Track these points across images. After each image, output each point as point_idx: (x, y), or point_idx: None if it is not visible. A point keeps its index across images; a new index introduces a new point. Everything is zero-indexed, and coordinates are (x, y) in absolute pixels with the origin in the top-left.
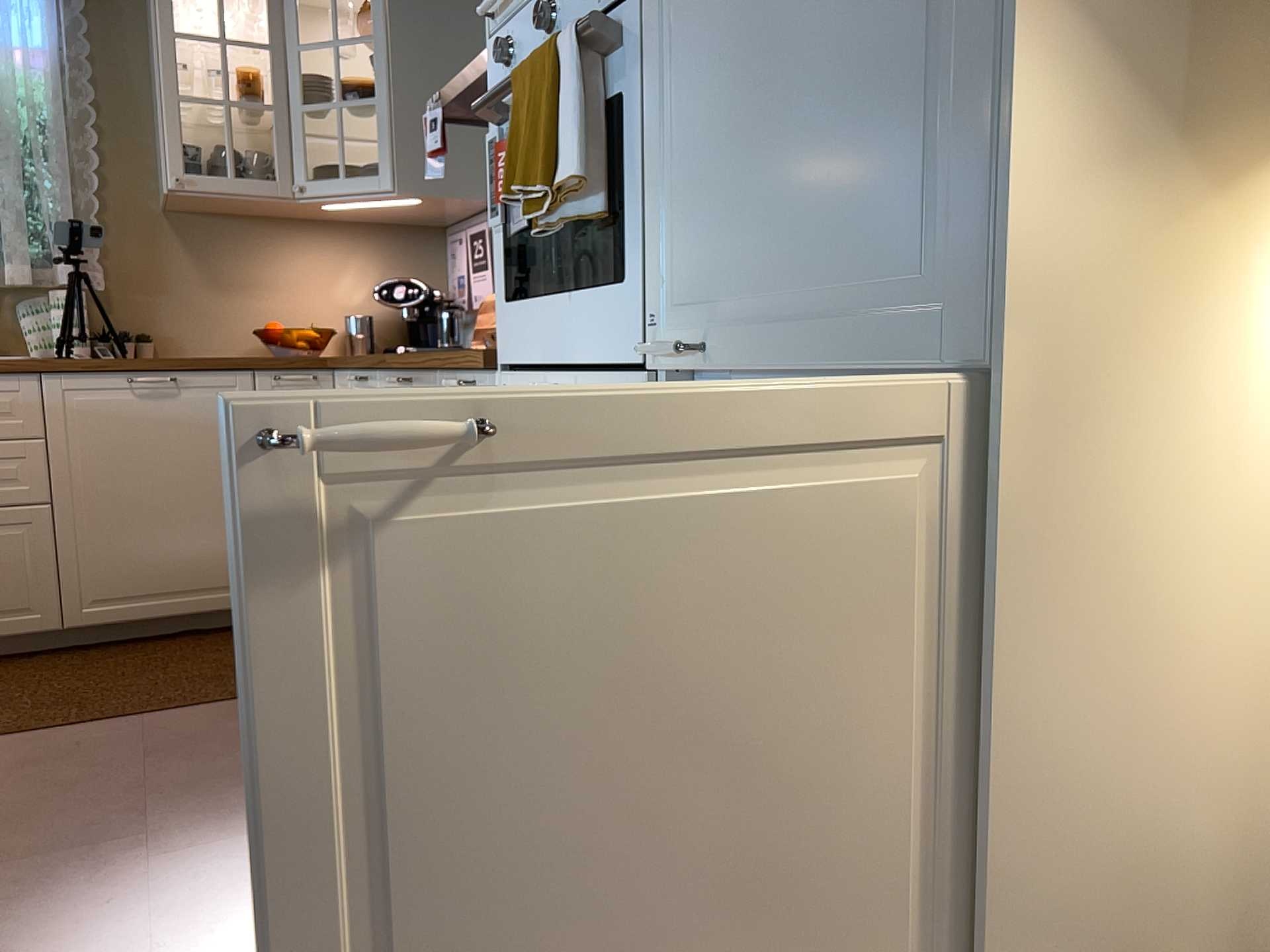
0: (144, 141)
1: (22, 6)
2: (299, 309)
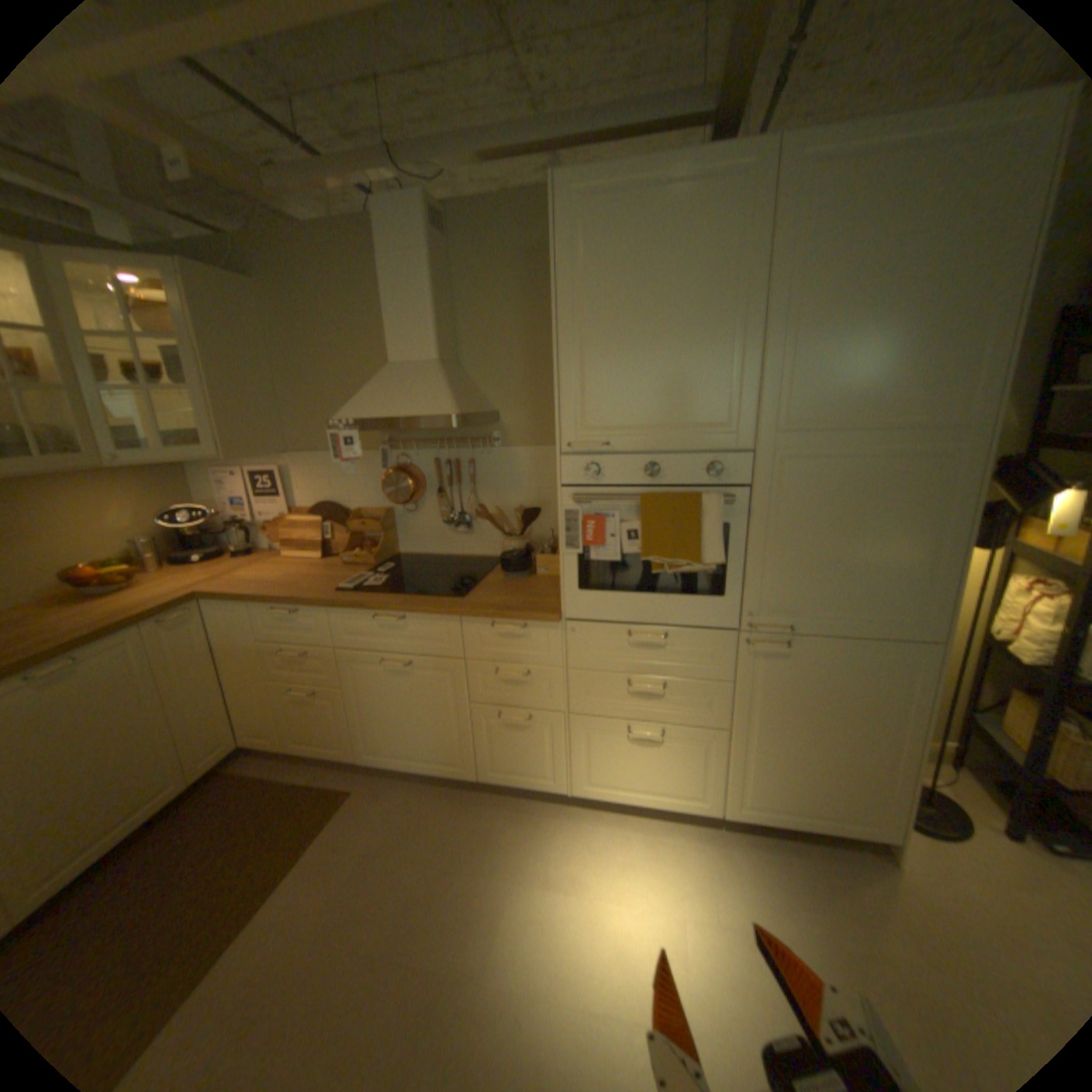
0: None
1: None
2: (75, 546)
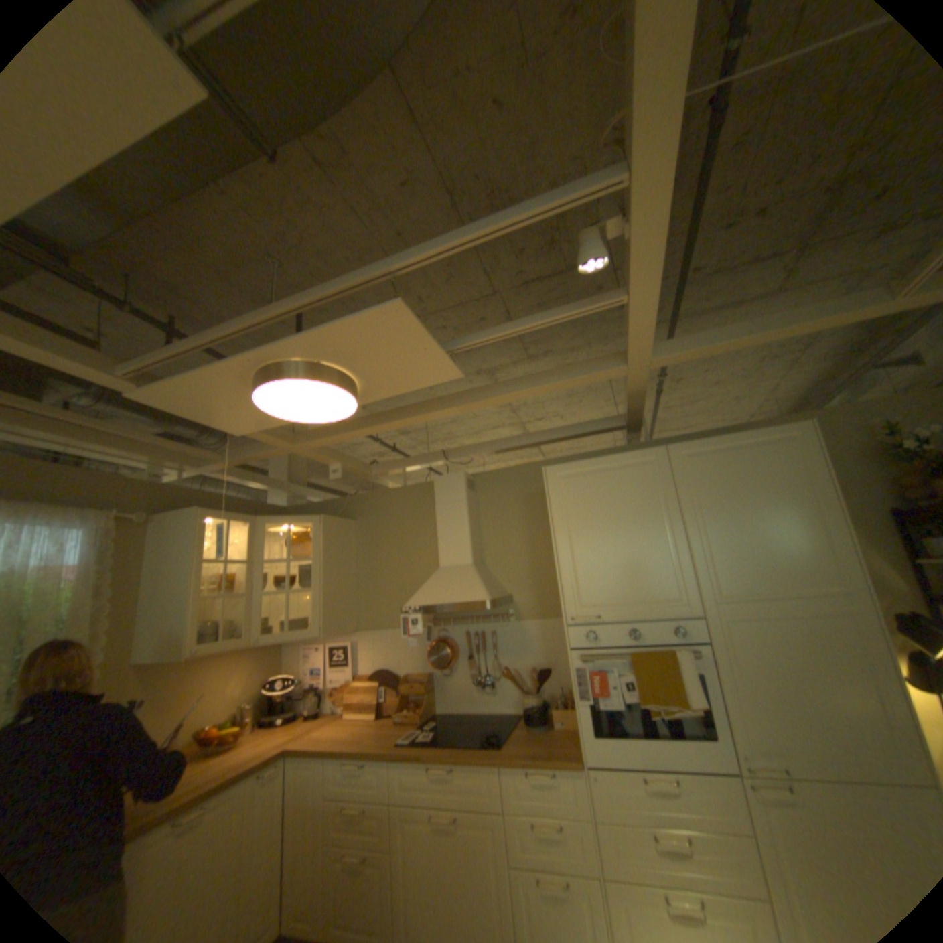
0: (127, 620)
1: (71, 542)
2: (205, 712)
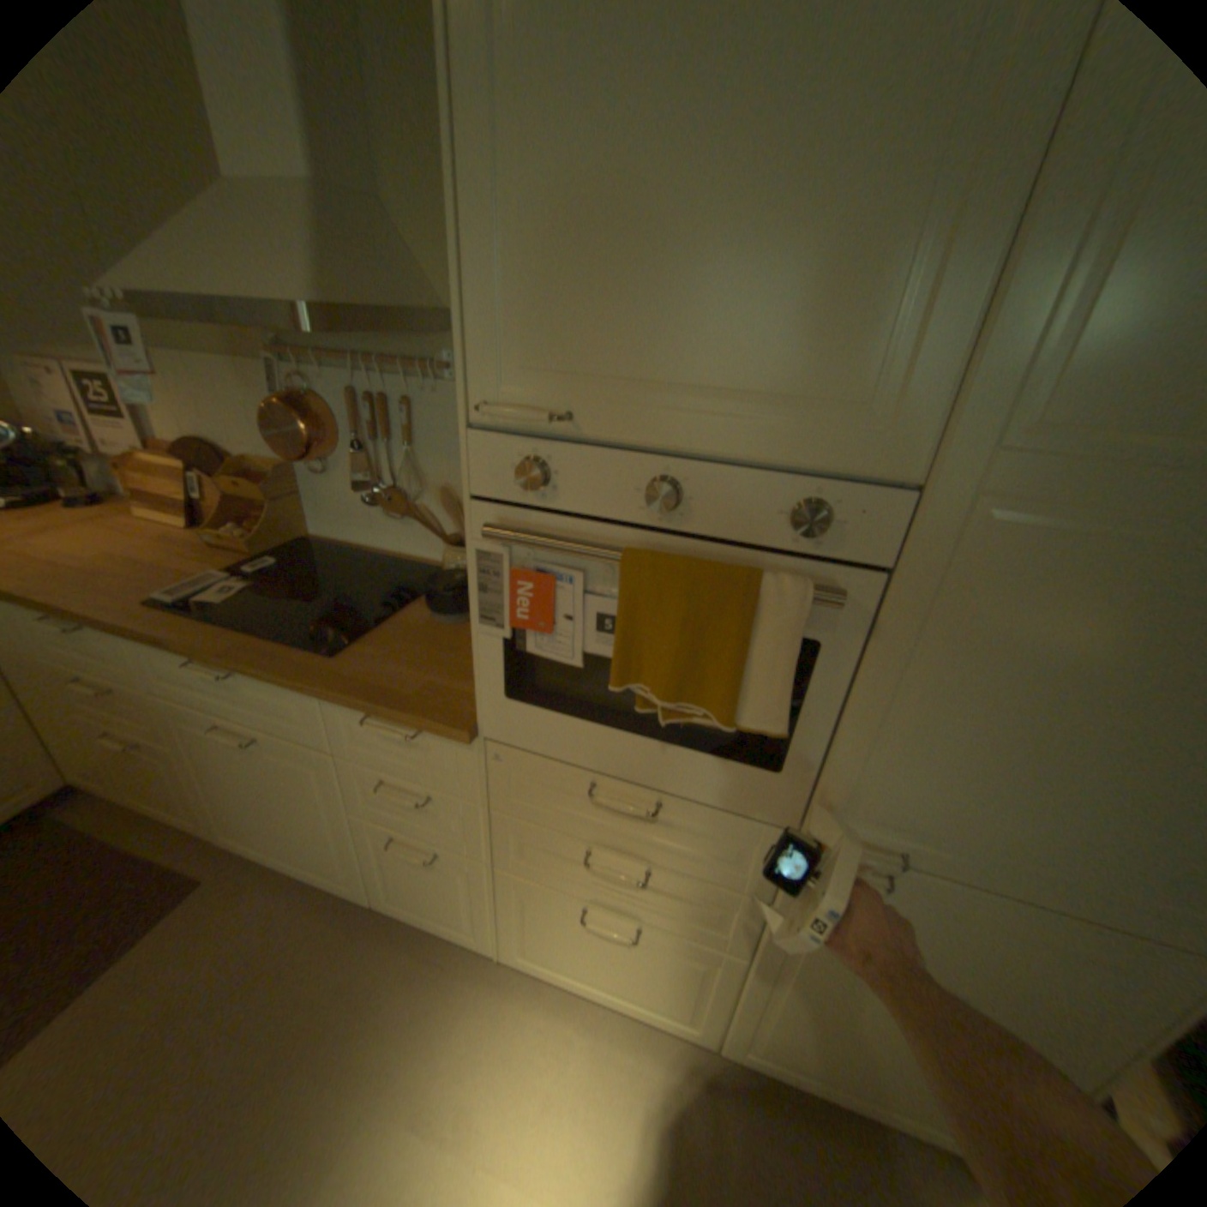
0: None
1: None
2: None
